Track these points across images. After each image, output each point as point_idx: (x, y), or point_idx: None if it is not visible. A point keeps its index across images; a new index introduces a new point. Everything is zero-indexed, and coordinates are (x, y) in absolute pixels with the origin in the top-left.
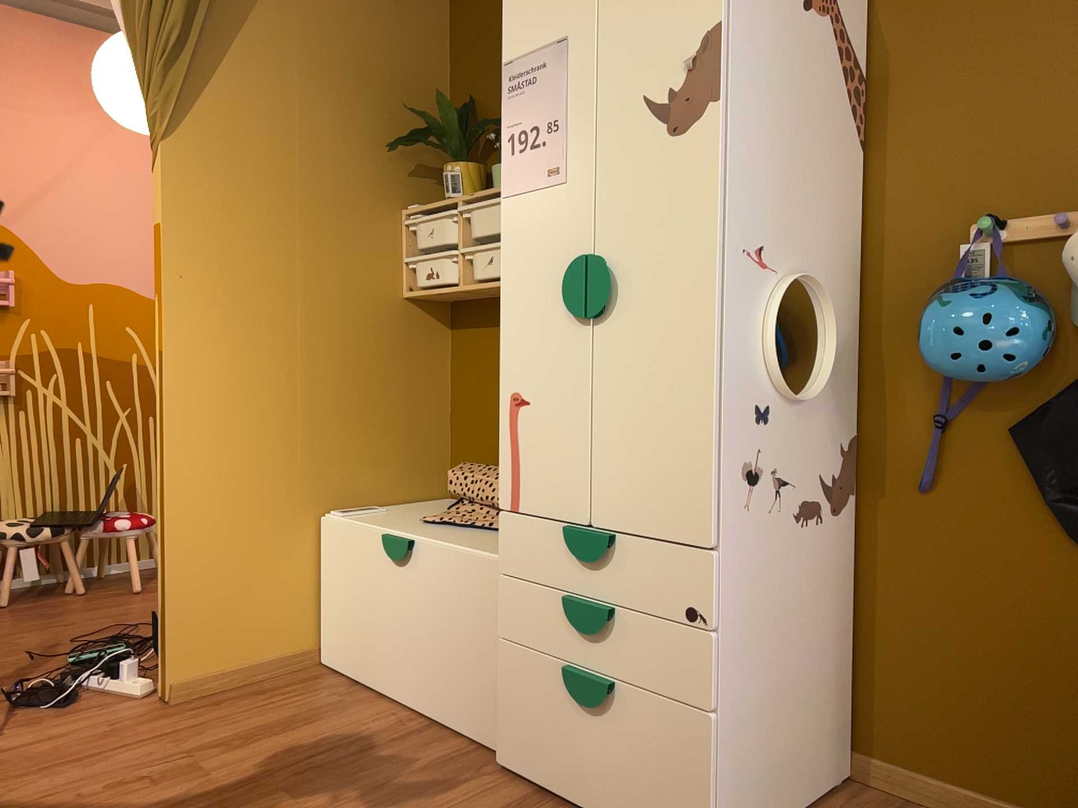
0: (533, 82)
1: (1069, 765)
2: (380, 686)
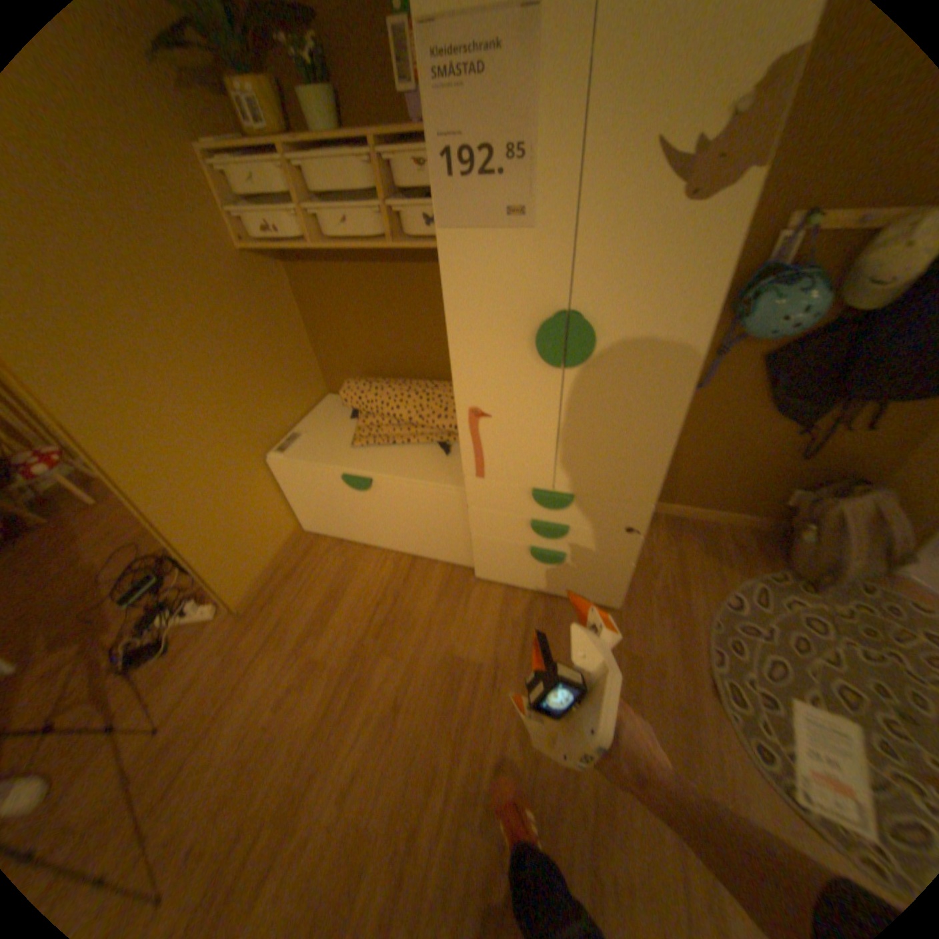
0: (477, 69)
1: (733, 495)
2: (364, 542)
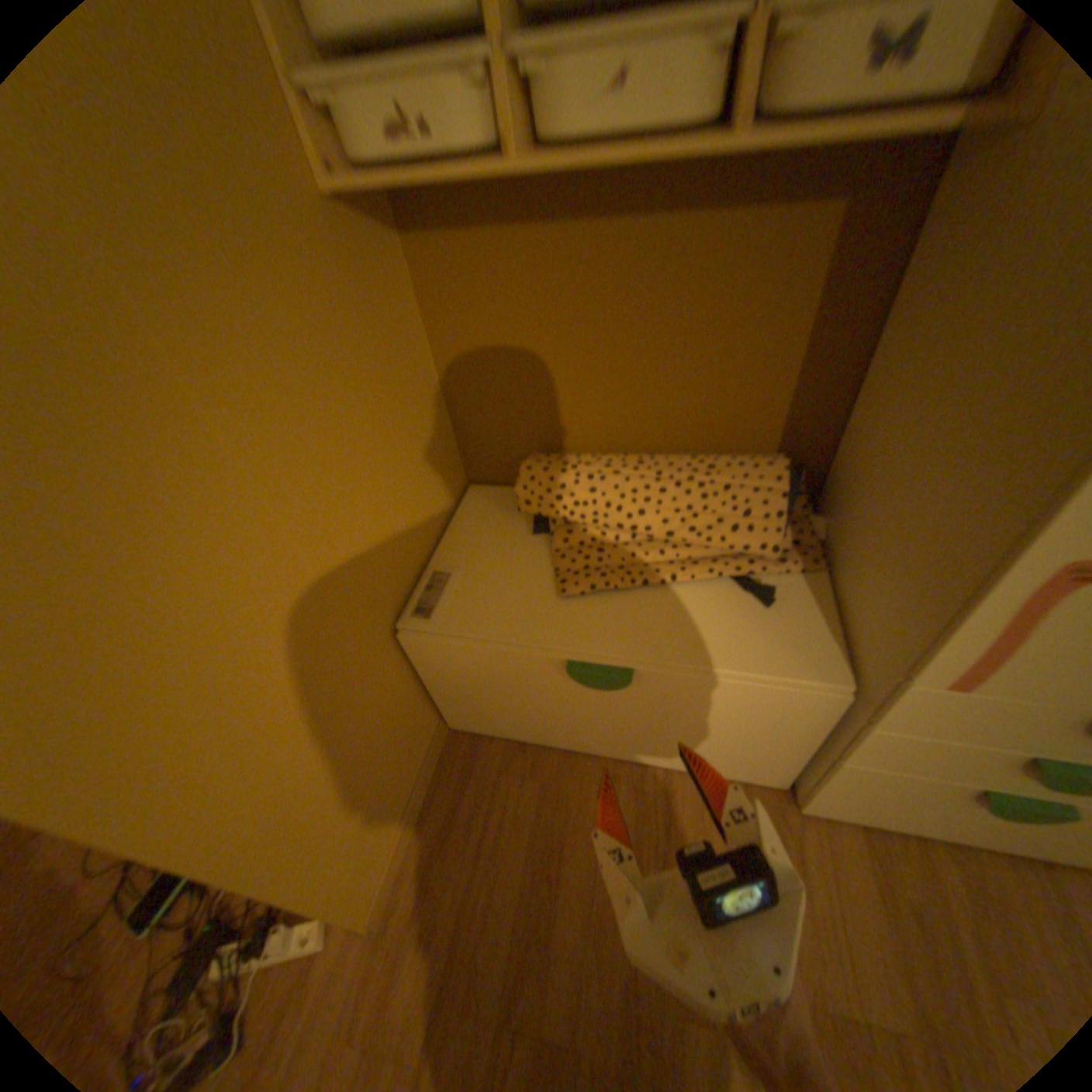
0: None
1: None
2: (568, 746)
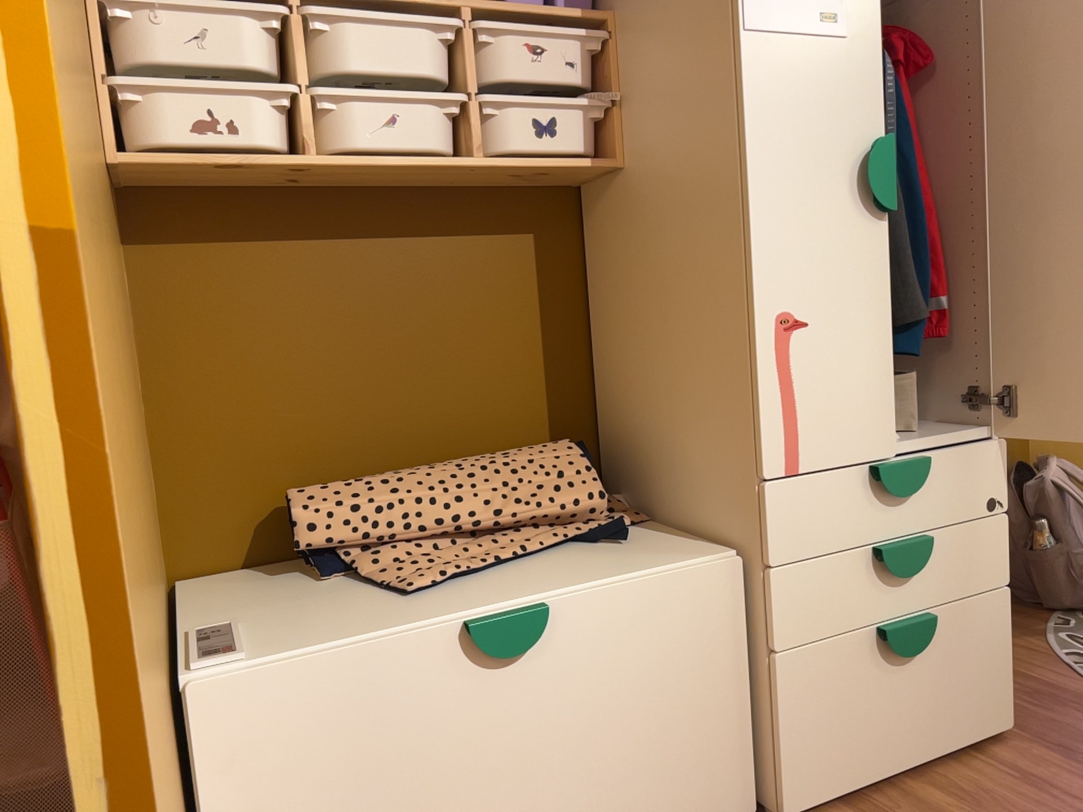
0: None
1: None
2: None
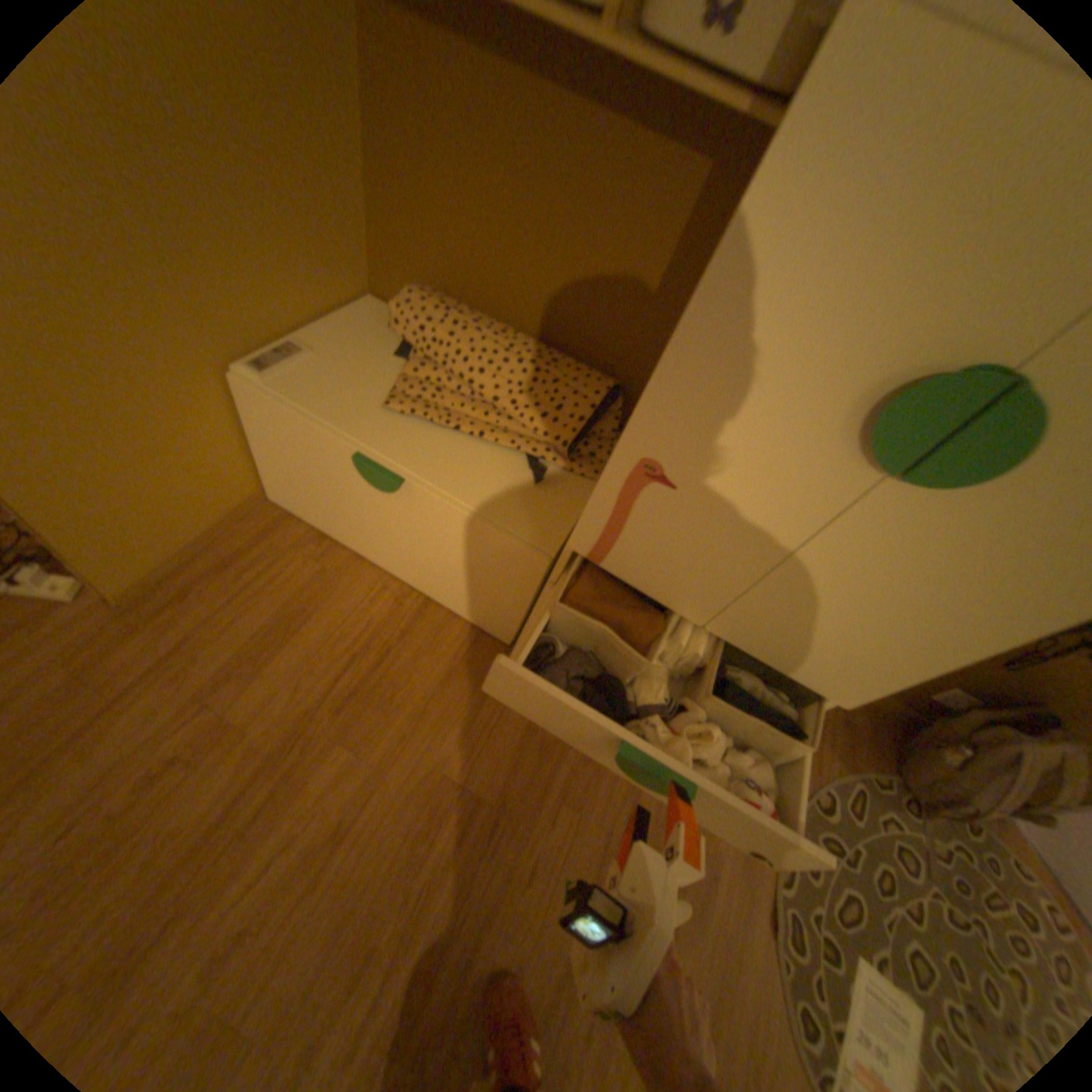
0: None
1: None
2: (360, 550)
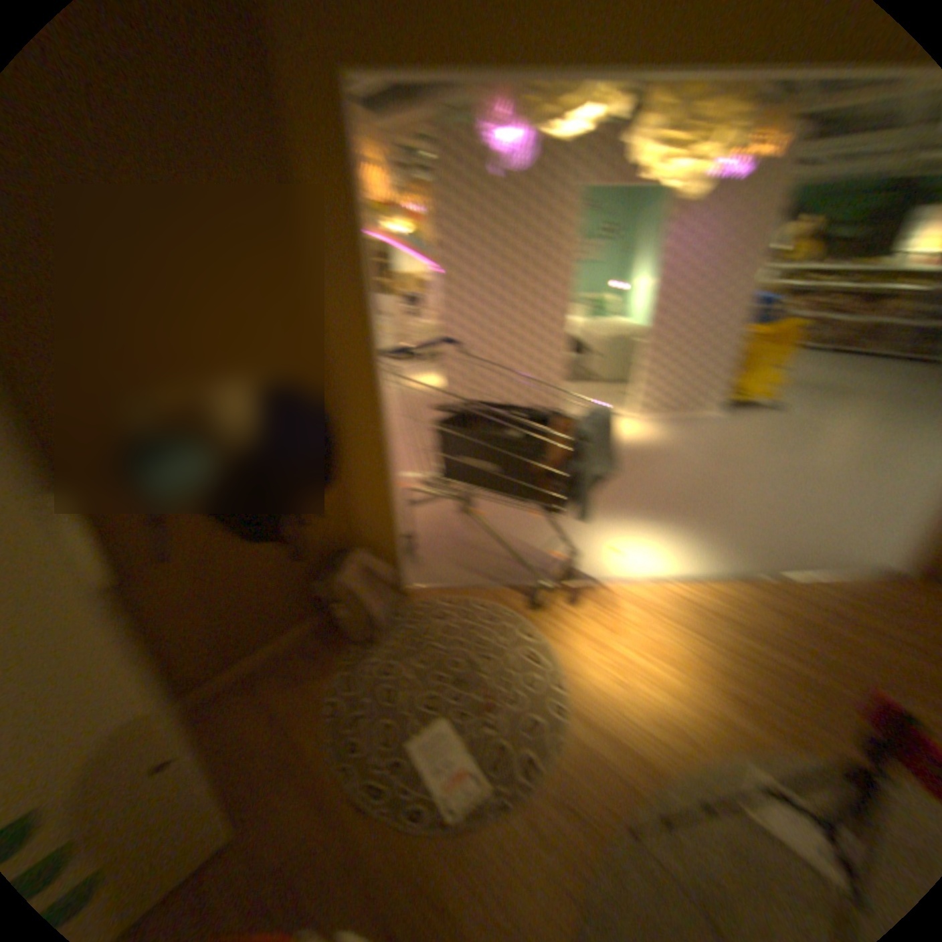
0: None
1: (267, 622)
2: None
